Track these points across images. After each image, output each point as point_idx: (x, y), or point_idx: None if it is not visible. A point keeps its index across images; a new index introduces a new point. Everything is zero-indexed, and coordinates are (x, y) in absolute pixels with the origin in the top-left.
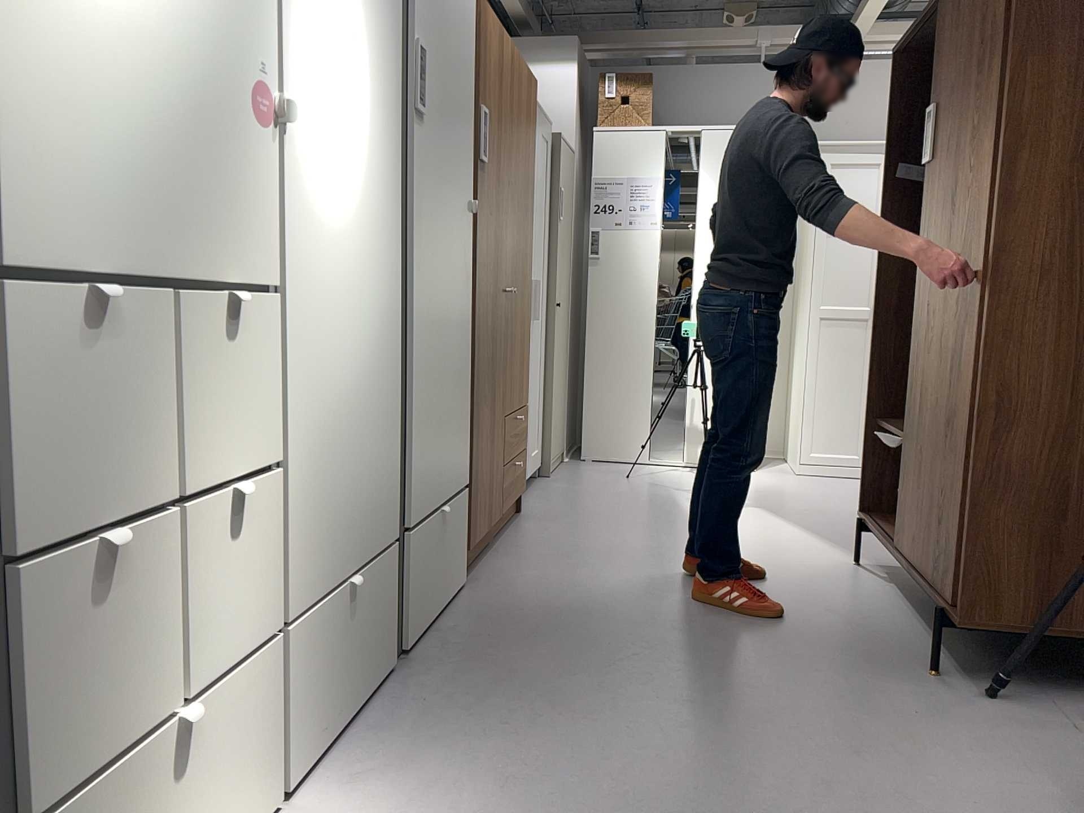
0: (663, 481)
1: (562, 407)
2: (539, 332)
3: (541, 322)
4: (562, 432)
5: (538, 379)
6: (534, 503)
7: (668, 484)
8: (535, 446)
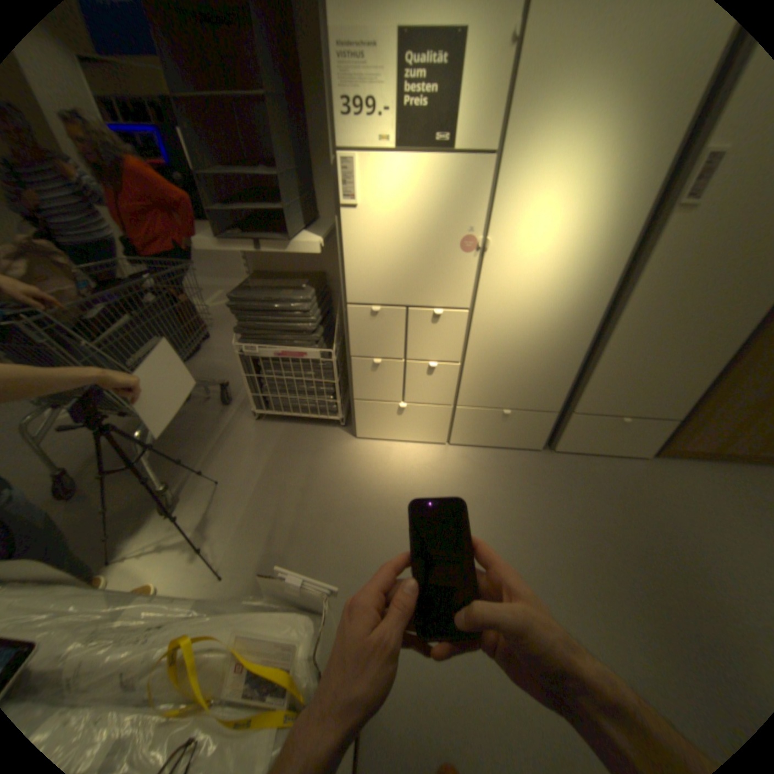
0: None
1: None
2: None
3: None
4: None
5: None
6: None
7: None
8: None
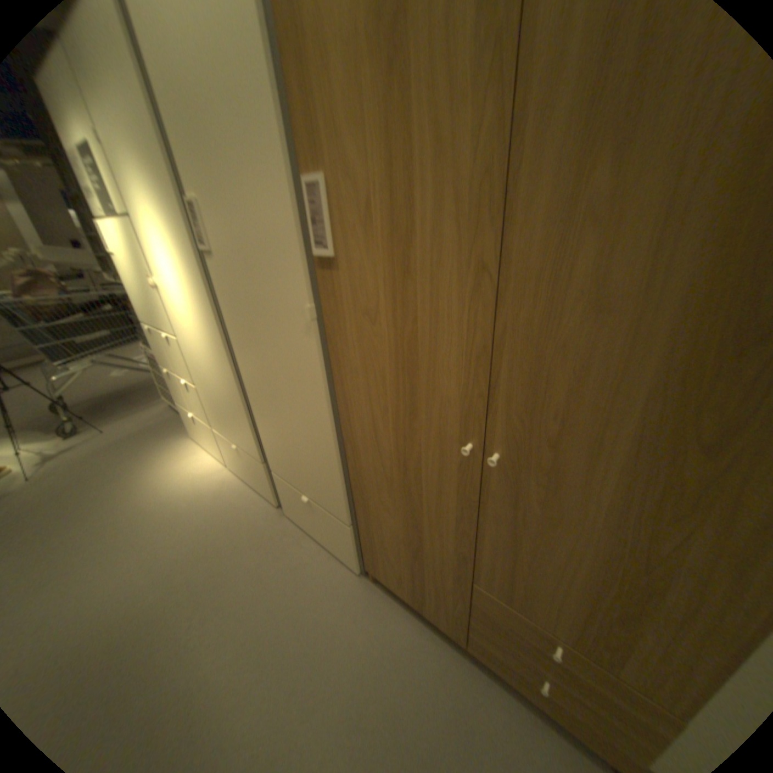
0: None
1: None
2: None
3: None
4: None
5: None
6: None
7: None
8: None
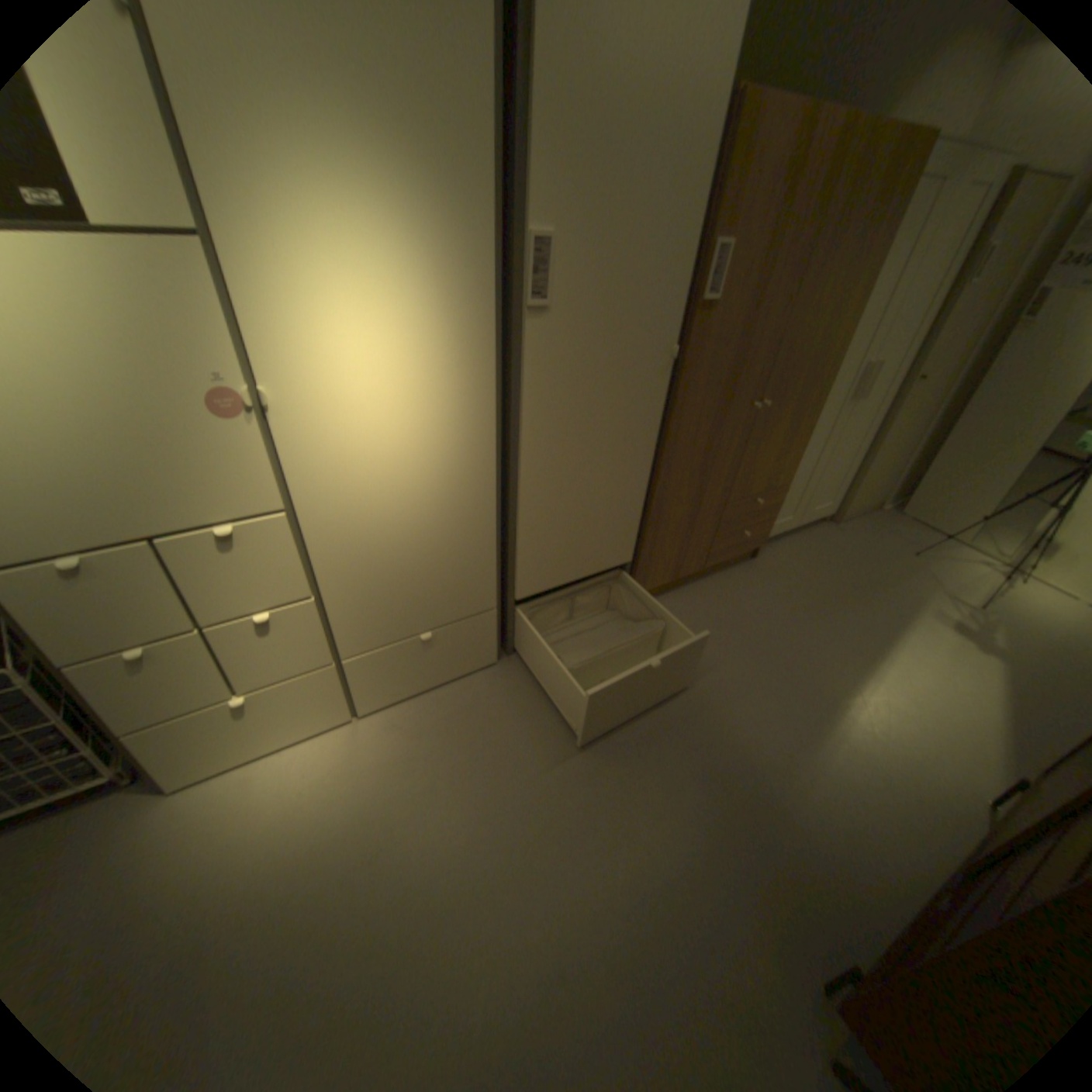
0: (951, 574)
1: (894, 468)
2: (876, 406)
3: (886, 396)
4: (886, 487)
5: (855, 448)
6: (786, 551)
7: (950, 580)
8: (830, 500)
